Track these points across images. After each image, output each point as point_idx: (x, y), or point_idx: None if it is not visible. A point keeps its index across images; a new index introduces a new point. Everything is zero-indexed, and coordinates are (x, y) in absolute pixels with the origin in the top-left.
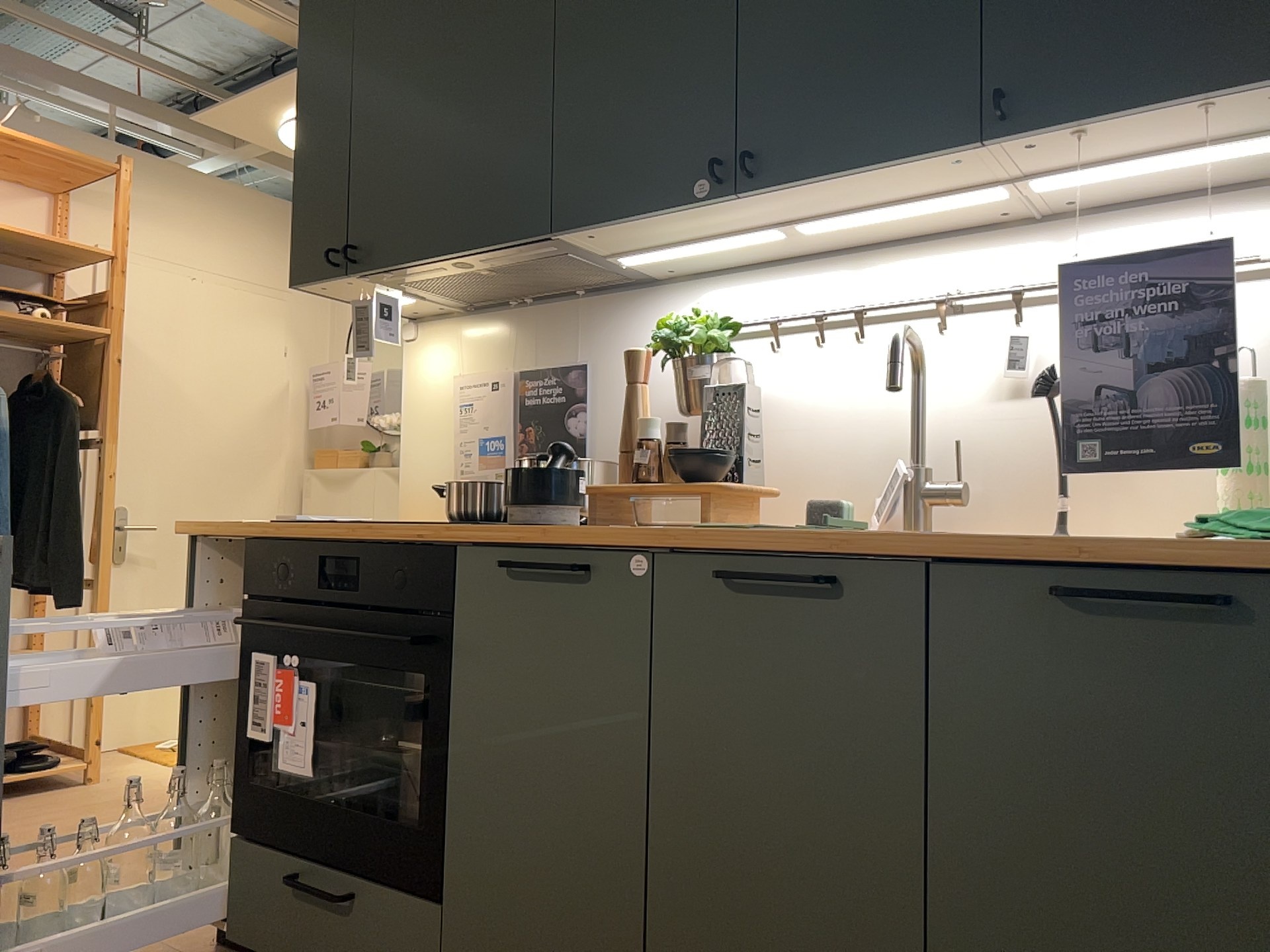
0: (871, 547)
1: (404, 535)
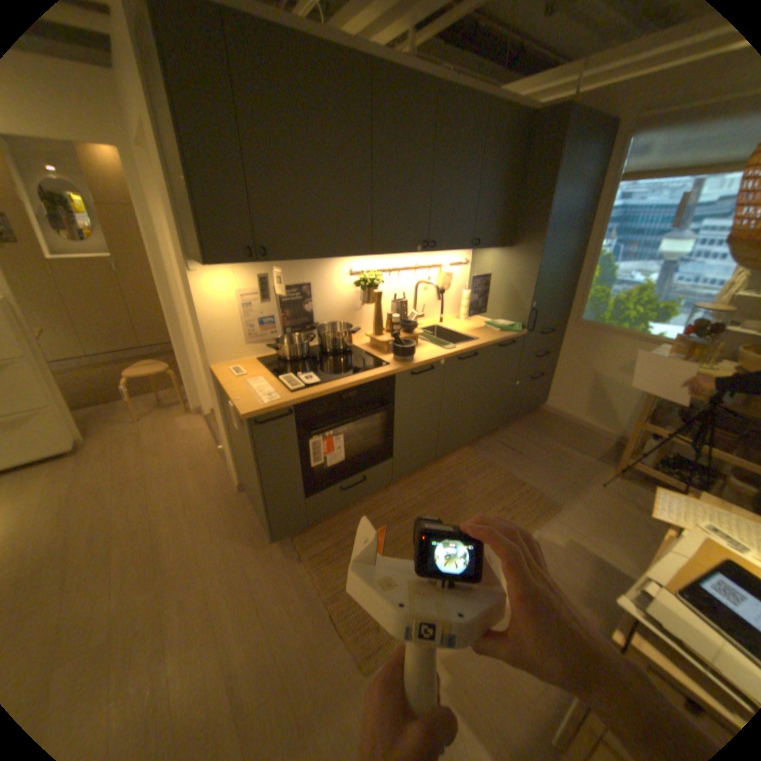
0: (481, 346)
1: (373, 376)
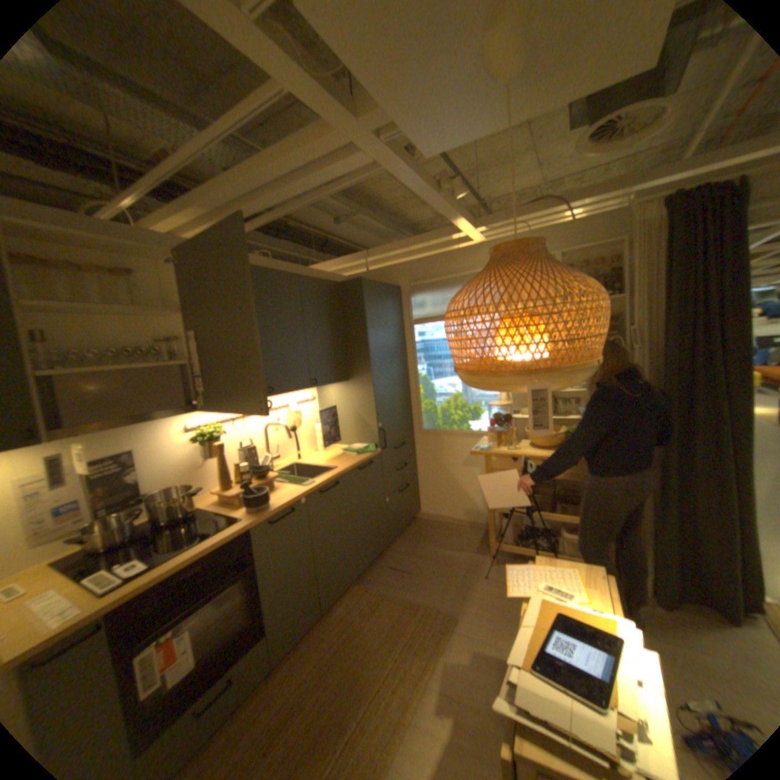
0: (340, 474)
1: (221, 540)
